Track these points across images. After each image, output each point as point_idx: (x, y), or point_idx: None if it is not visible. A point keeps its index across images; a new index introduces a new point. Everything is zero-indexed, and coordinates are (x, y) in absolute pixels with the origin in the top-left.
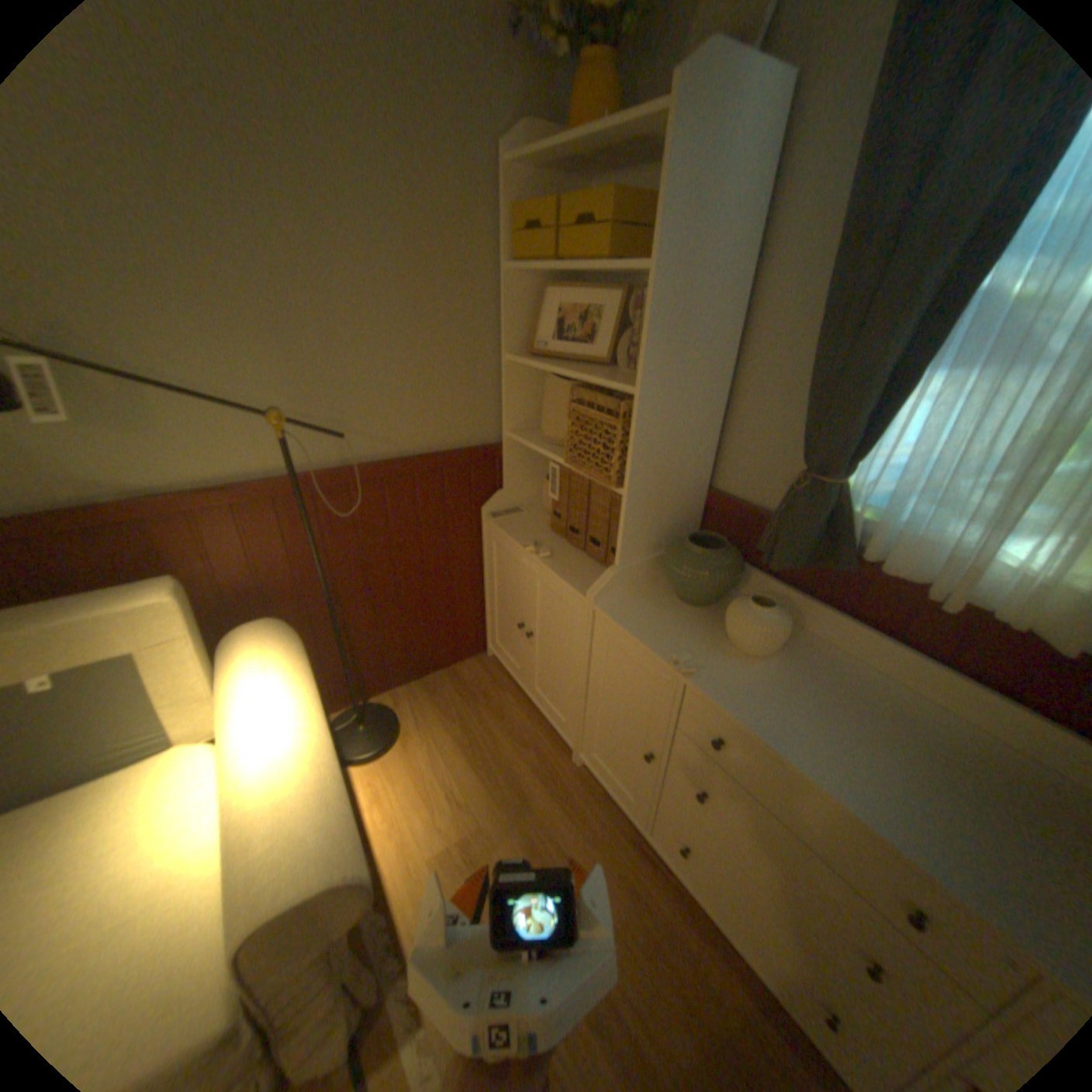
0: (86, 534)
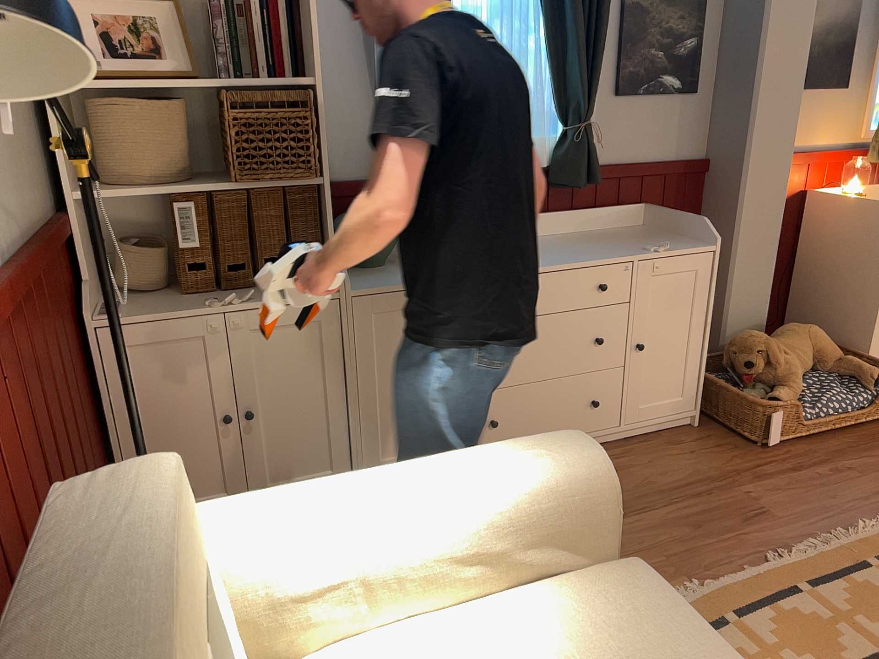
0: None
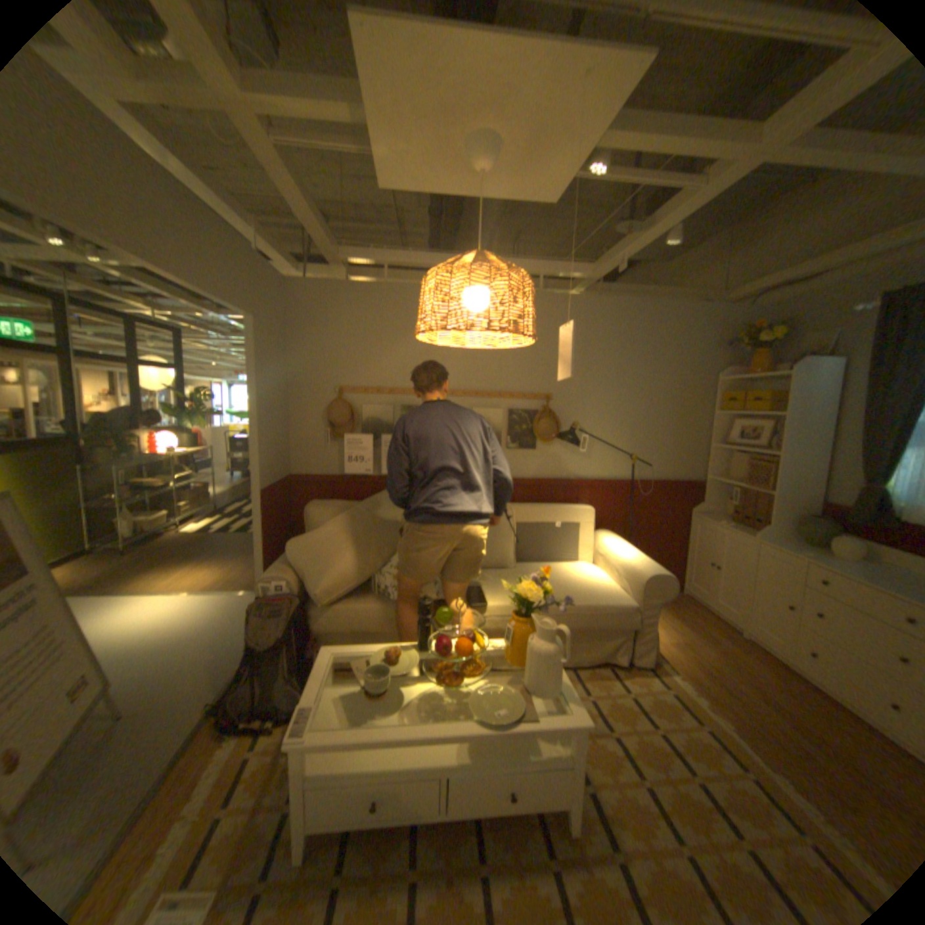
0: (564, 488)
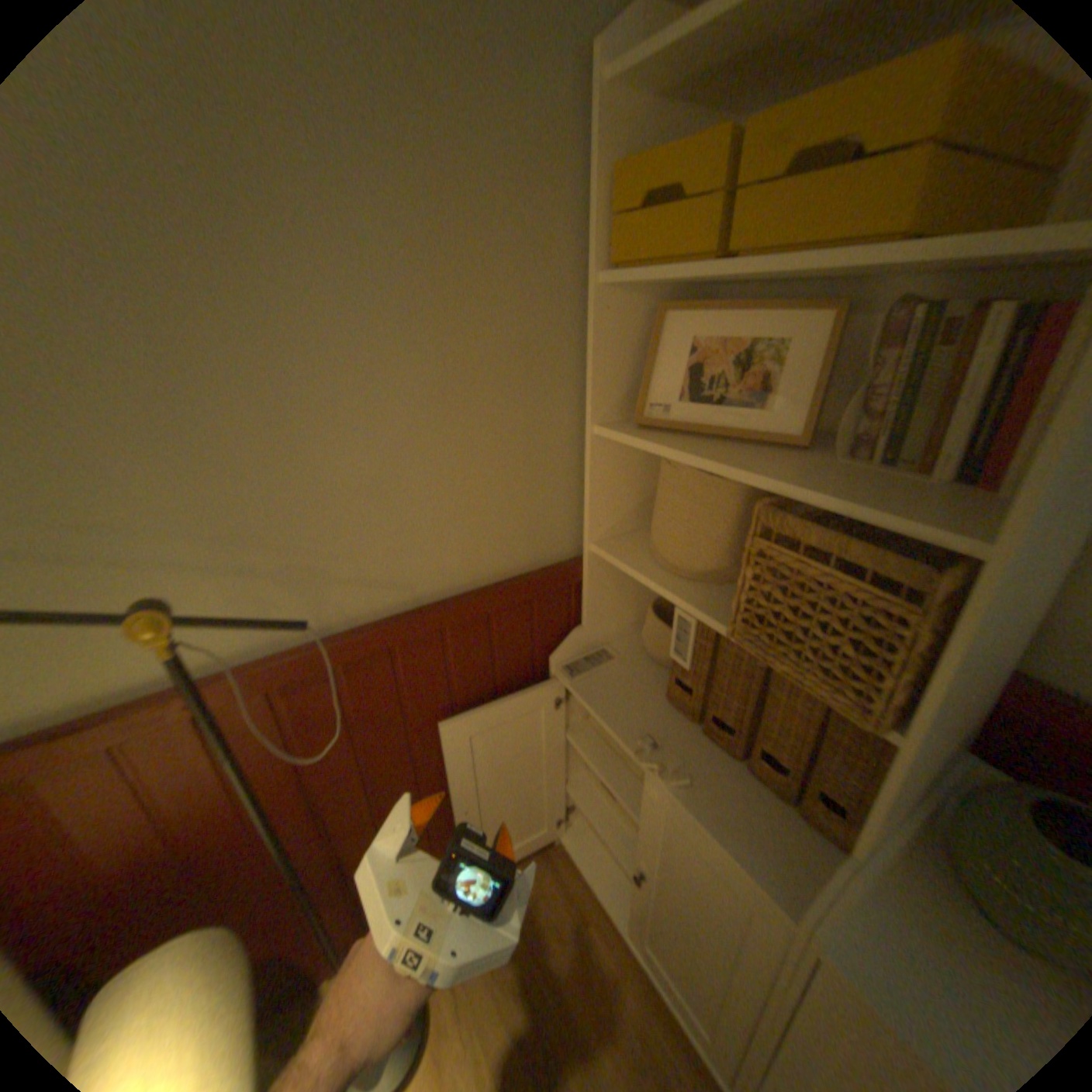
0: None
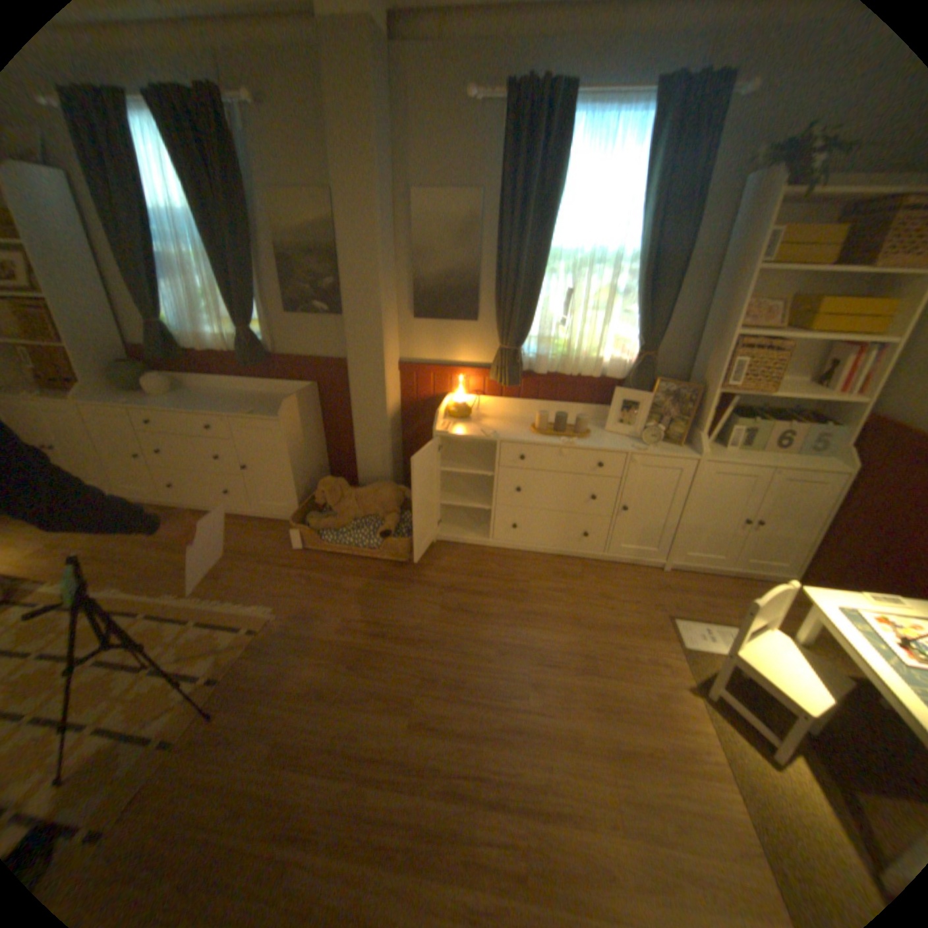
0: None
